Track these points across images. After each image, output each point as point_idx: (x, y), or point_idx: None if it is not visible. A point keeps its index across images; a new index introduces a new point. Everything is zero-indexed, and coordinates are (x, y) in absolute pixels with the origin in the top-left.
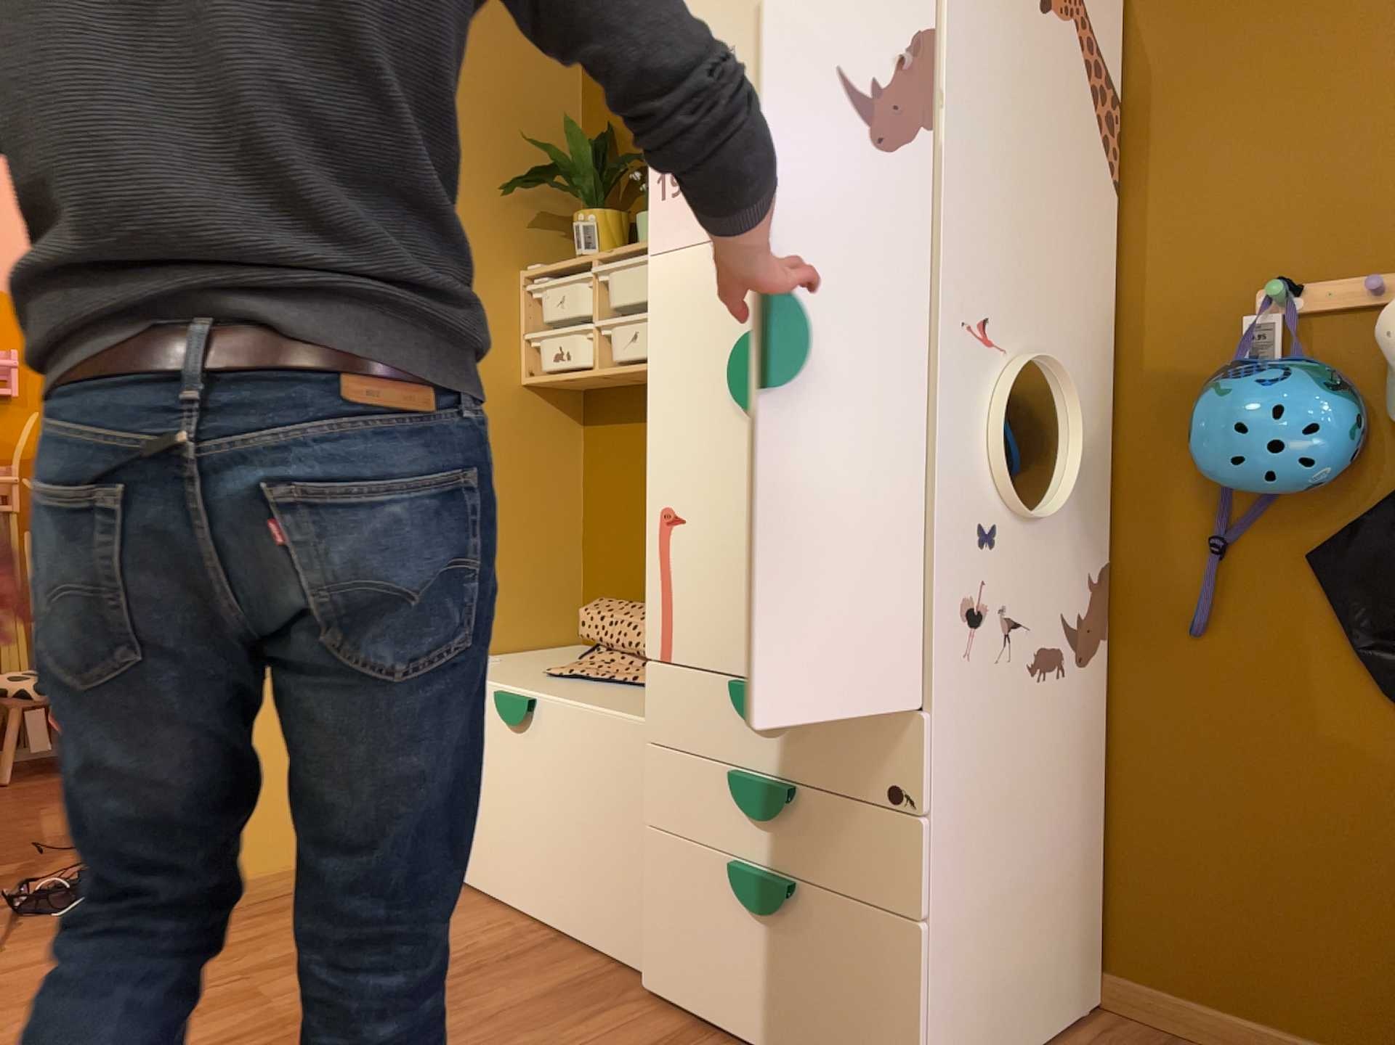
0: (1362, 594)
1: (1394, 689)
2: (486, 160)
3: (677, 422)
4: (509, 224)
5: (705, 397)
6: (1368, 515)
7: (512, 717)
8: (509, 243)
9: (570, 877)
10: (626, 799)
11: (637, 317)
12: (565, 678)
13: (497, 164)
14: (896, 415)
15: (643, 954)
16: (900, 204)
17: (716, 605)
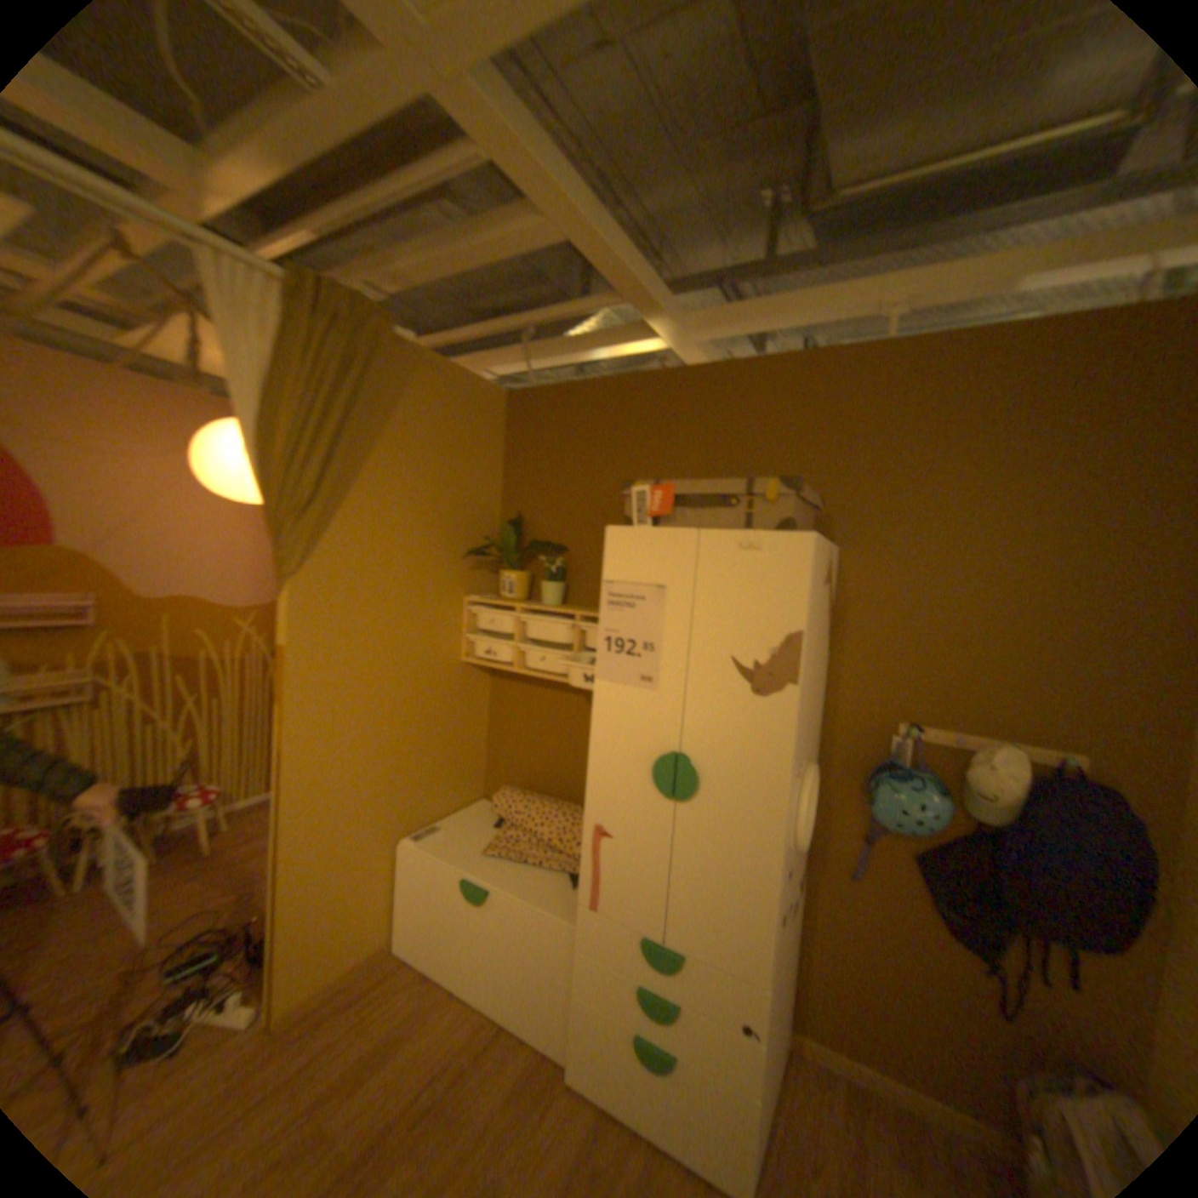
0: (943, 885)
1: (955, 933)
2: (449, 536)
3: (609, 780)
4: (459, 570)
5: (630, 774)
6: (947, 847)
7: (474, 900)
8: (458, 581)
9: (510, 997)
10: (553, 966)
11: (546, 651)
12: (496, 859)
13: (454, 536)
14: (762, 831)
15: (566, 1064)
16: (772, 718)
17: (631, 891)
